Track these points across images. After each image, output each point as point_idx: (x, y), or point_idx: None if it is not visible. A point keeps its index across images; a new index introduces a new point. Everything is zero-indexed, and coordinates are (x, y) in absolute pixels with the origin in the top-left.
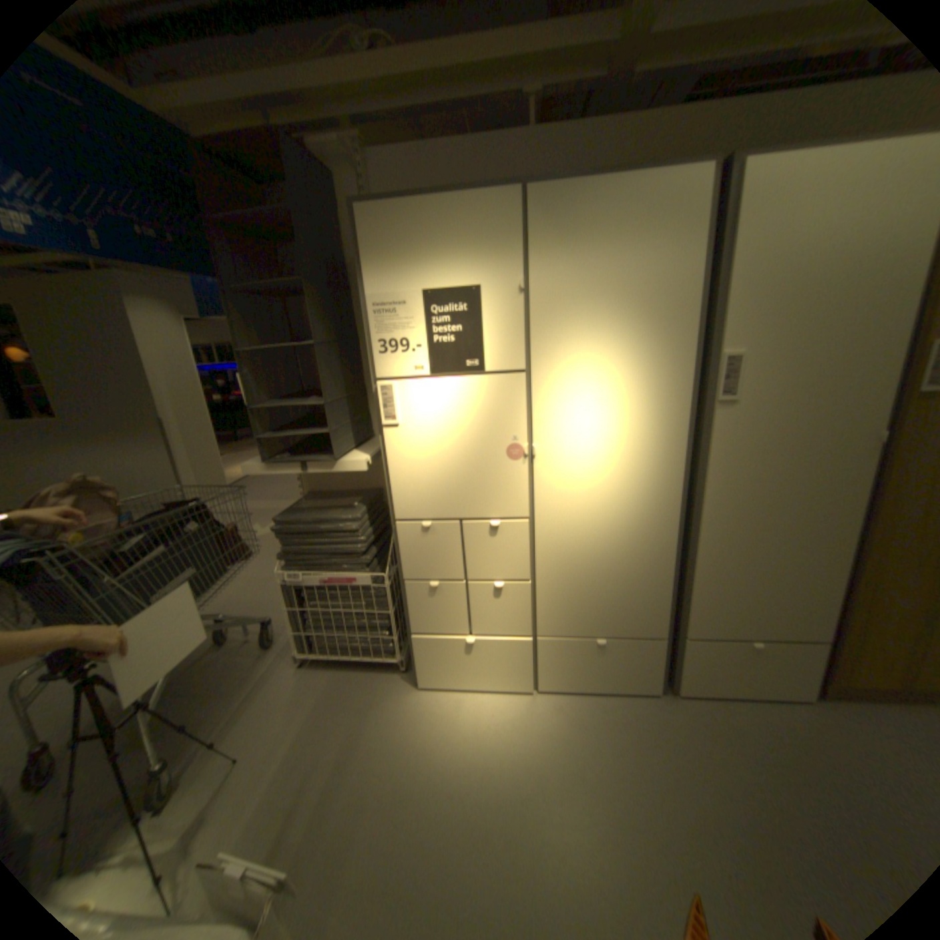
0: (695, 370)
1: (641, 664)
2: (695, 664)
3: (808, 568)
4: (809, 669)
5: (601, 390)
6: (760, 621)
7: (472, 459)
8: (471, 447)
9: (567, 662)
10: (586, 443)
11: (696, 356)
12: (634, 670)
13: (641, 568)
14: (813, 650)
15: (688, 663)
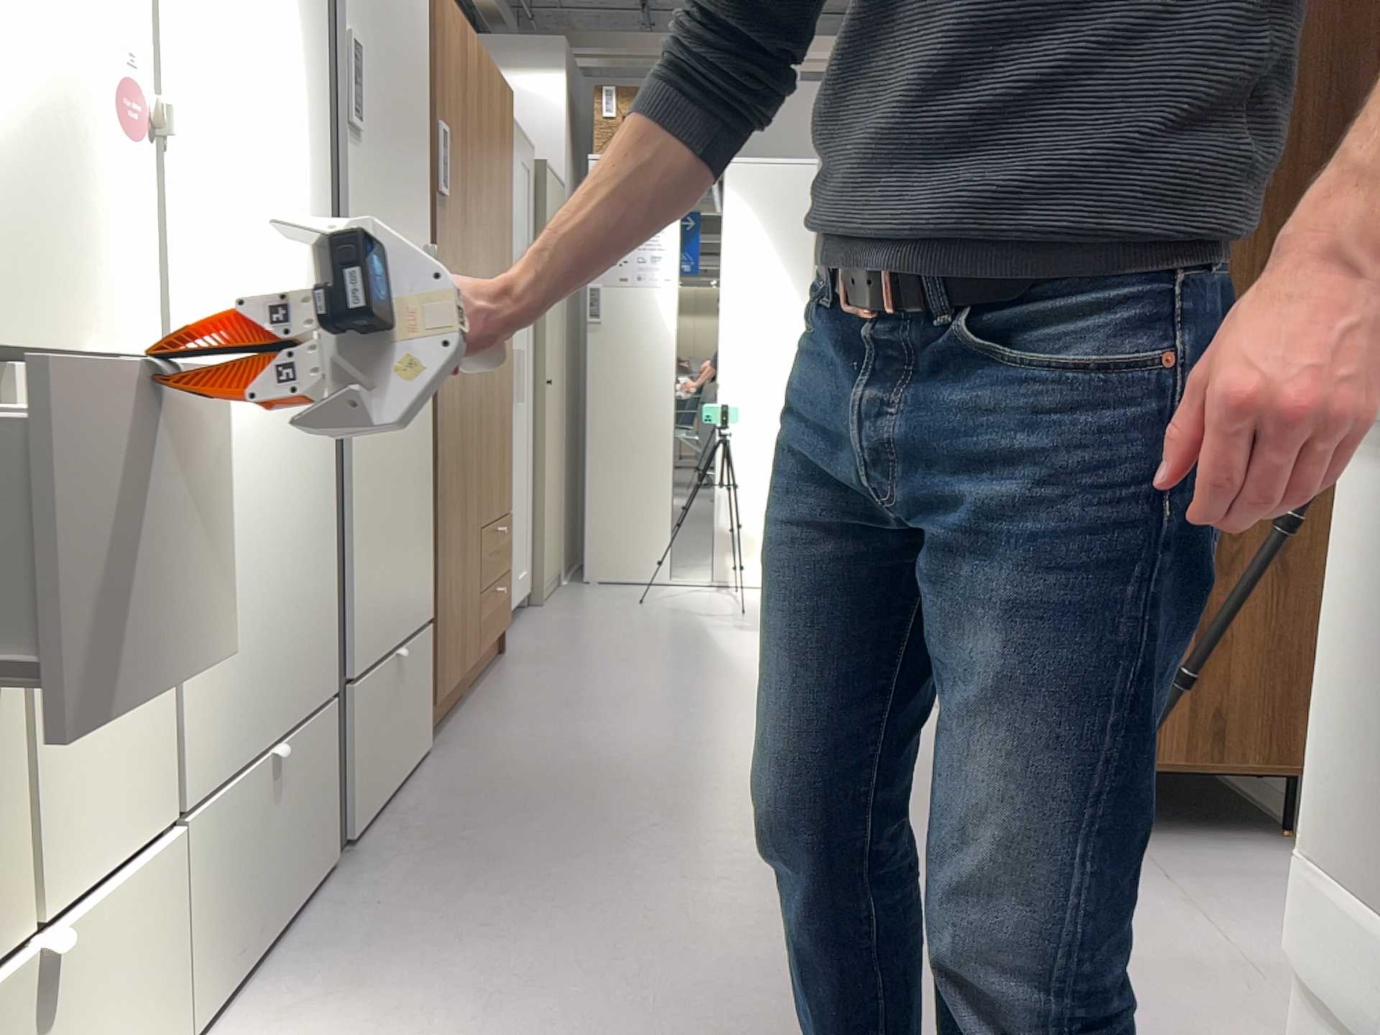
0: (319, 44)
1: (315, 789)
2: (358, 741)
3: (412, 480)
4: (423, 681)
5: (241, 4)
6: (394, 600)
7: (20, 83)
8: (18, 30)
9: (231, 875)
10: (228, 140)
11: (318, 14)
12: (309, 816)
13: (302, 511)
14: (423, 641)
15: (353, 745)
